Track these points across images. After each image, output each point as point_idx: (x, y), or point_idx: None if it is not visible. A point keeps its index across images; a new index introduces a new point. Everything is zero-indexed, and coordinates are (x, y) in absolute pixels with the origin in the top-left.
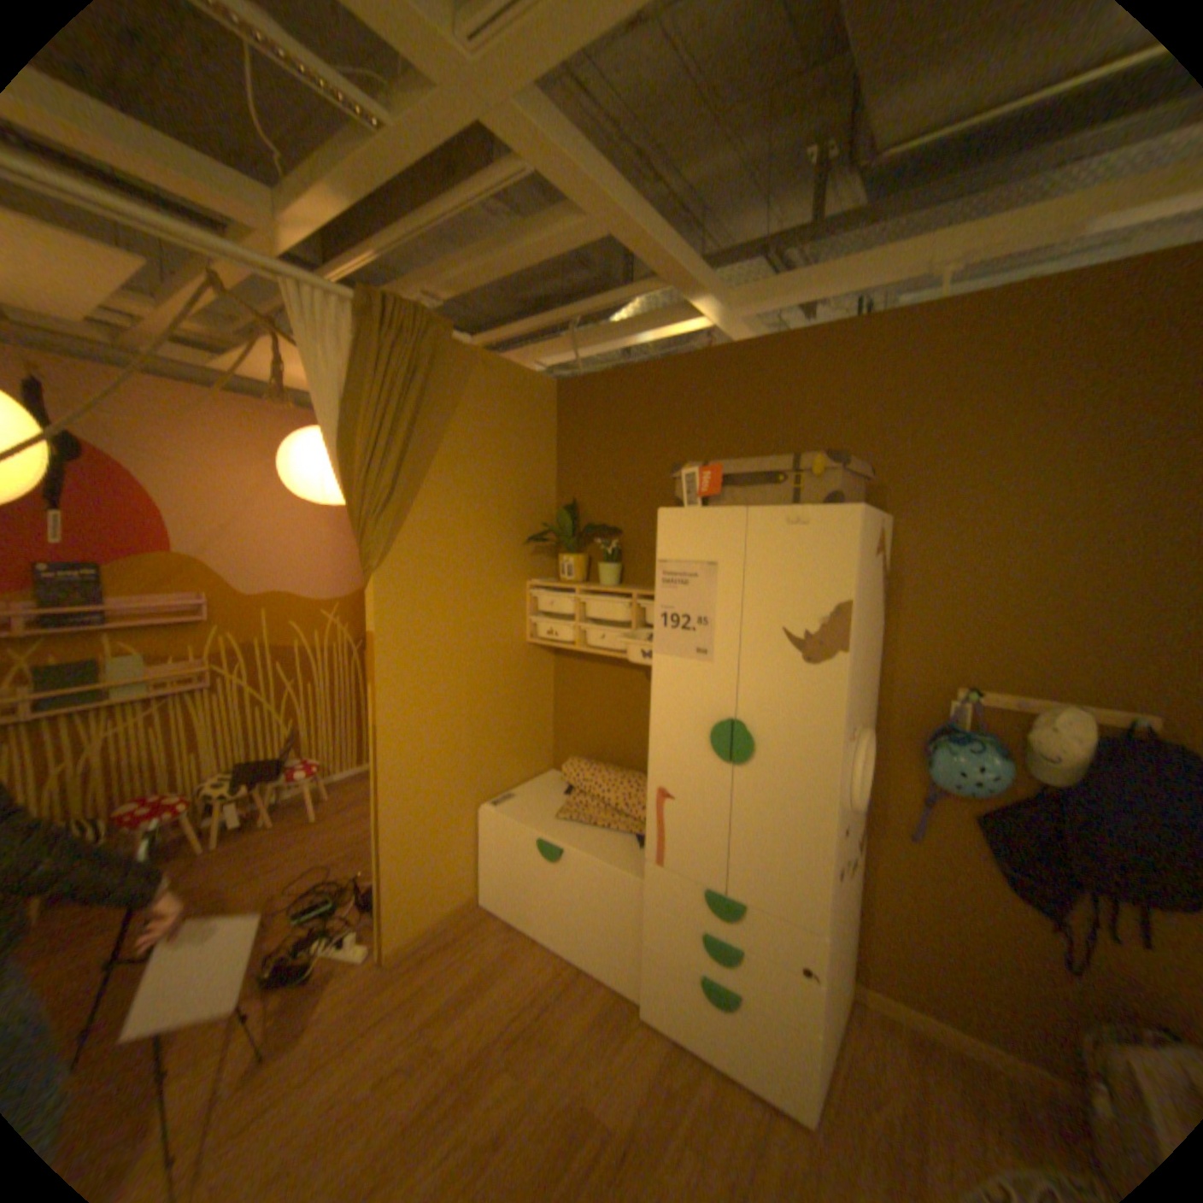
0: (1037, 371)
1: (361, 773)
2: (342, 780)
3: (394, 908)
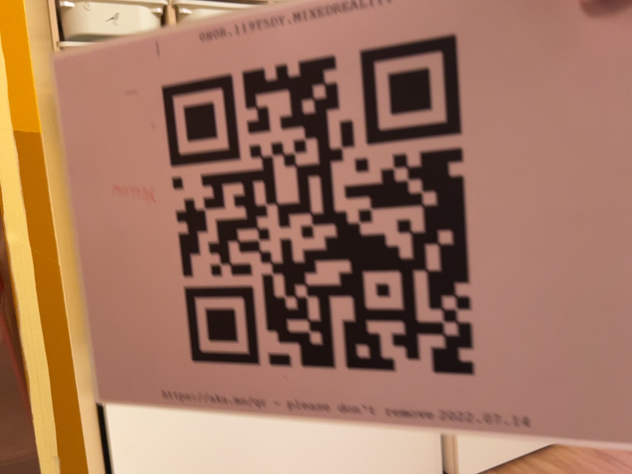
0: None
1: None
2: None
3: None
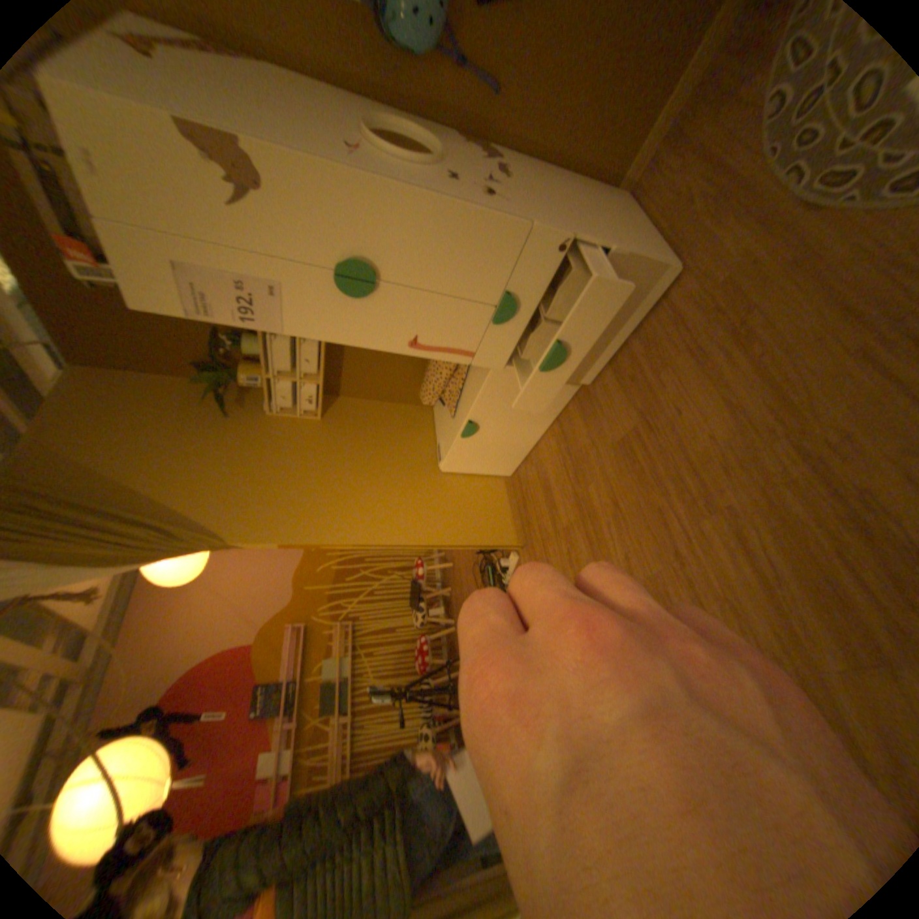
0: None
1: None
2: None
3: (488, 536)
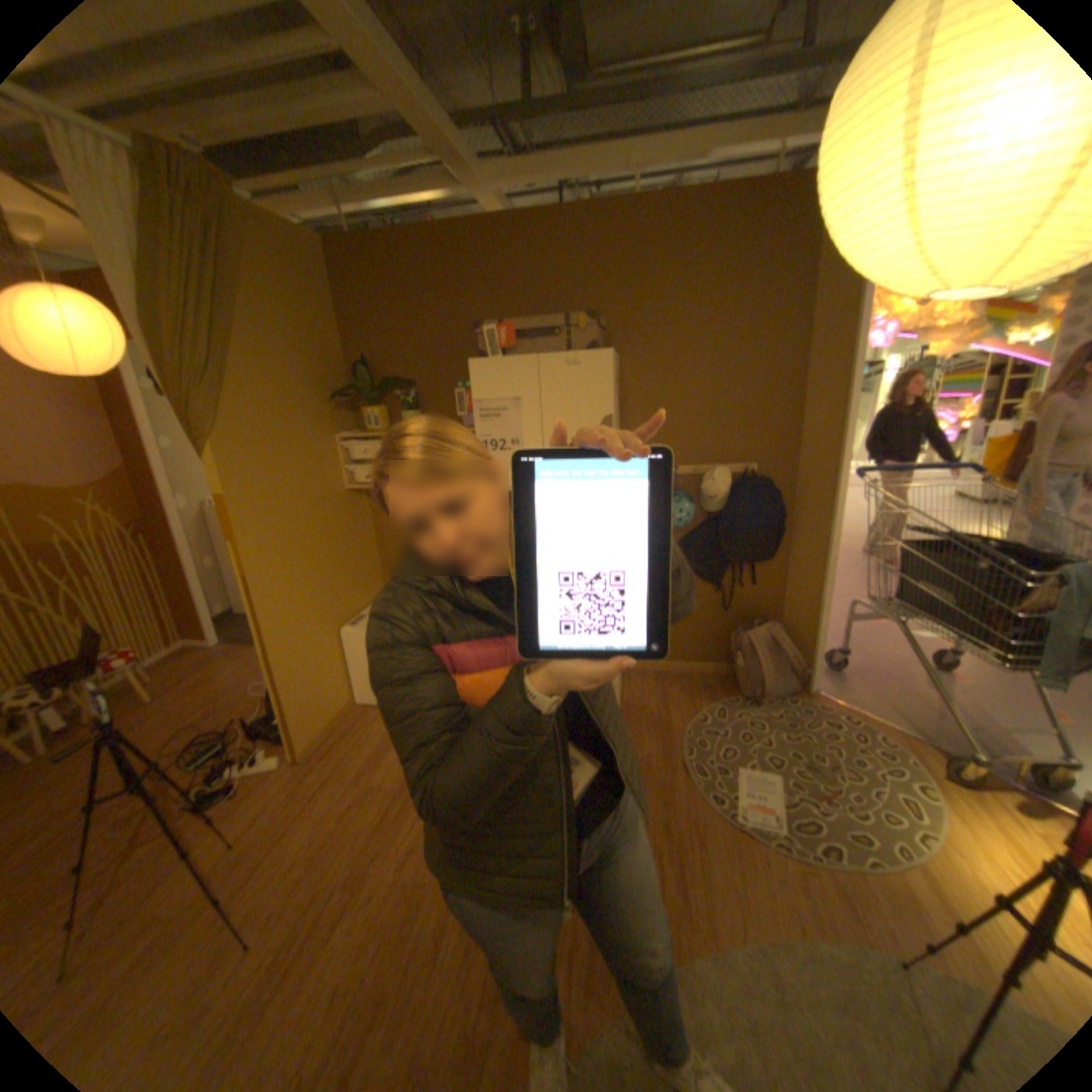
0: (692, 255)
1: (171, 654)
2: (153, 664)
3: (295, 720)
